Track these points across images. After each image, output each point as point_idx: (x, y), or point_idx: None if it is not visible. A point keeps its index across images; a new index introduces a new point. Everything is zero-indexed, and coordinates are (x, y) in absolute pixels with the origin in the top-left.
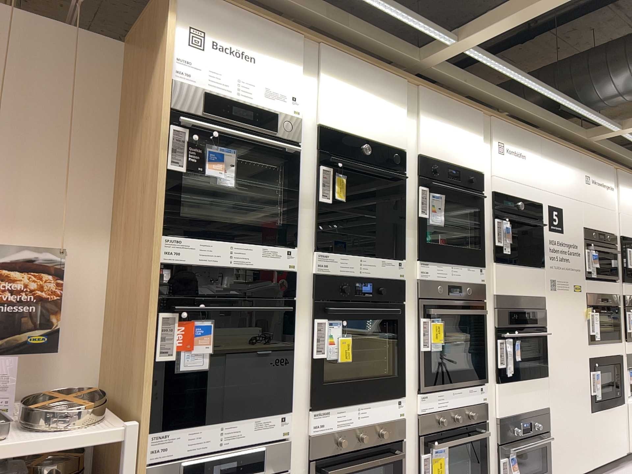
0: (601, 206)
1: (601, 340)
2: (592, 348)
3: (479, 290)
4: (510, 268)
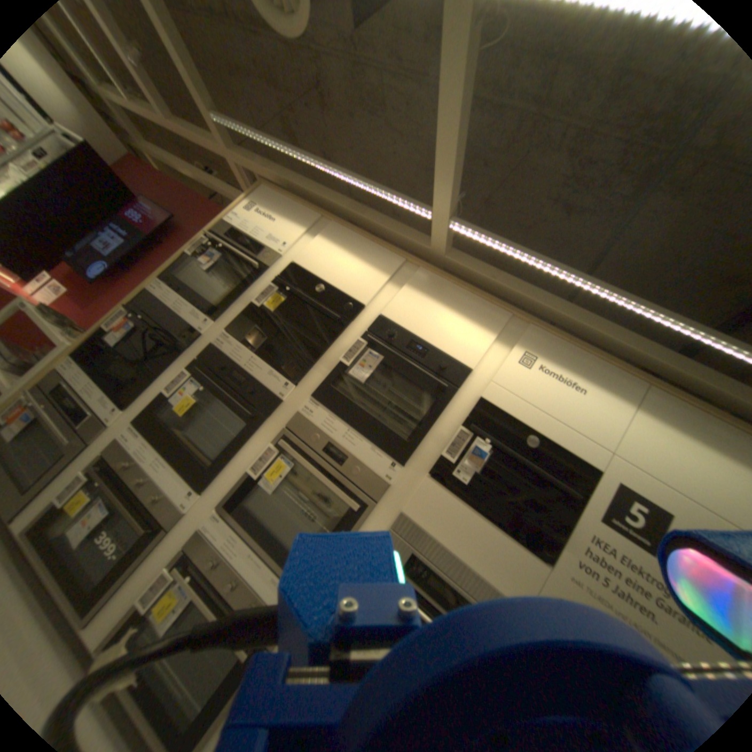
0: None
1: None
2: None
3: (377, 486)
4: (456, 505)
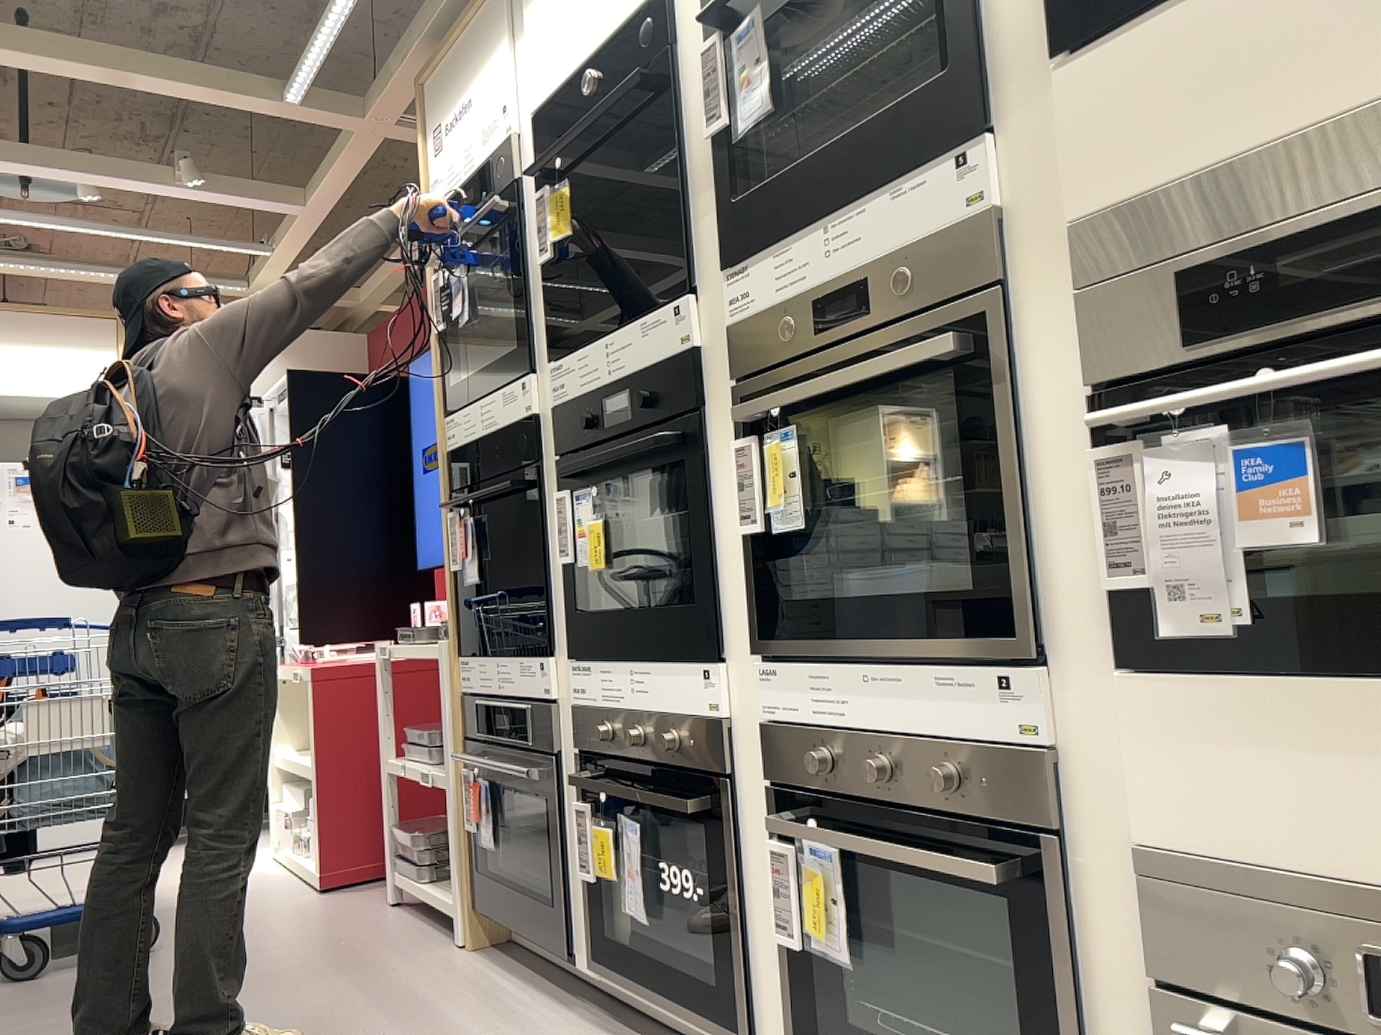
0: None
1: None
2: None
3: (969, 248)
4: (1185, 16)
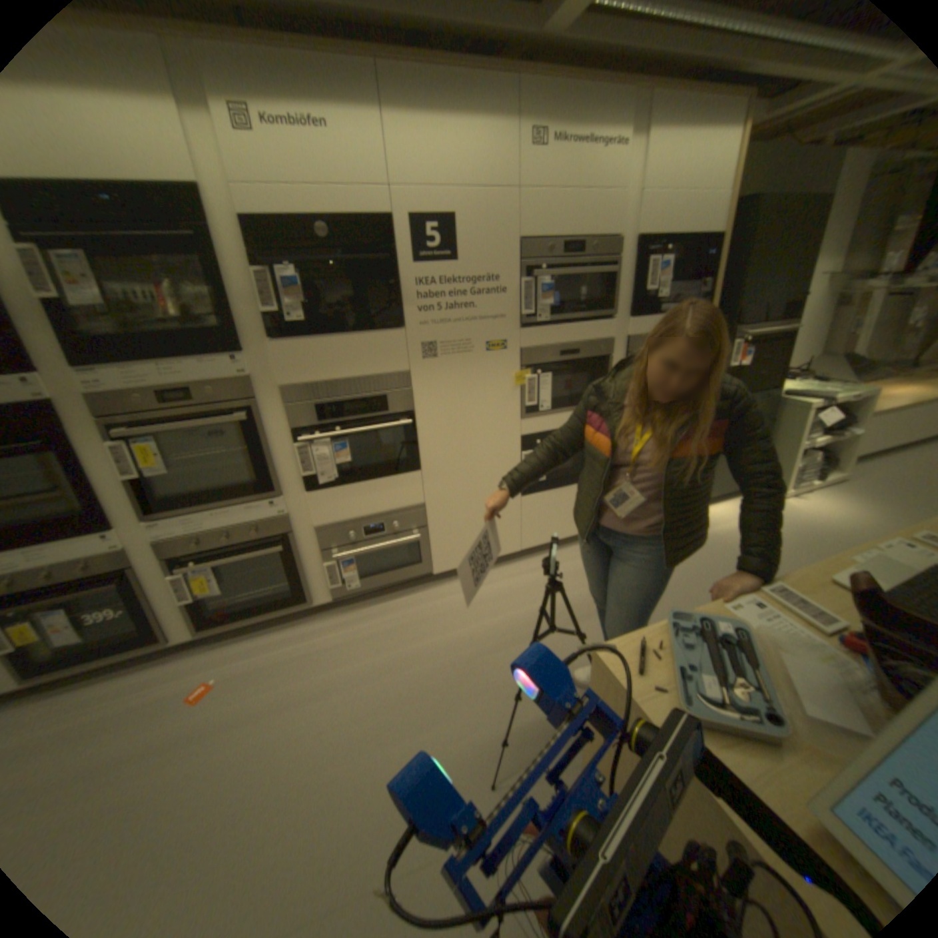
0: (587, 186)
1: (555, 410)
2: (531, 424)
3: (238, 387)
4: (310, 344)
